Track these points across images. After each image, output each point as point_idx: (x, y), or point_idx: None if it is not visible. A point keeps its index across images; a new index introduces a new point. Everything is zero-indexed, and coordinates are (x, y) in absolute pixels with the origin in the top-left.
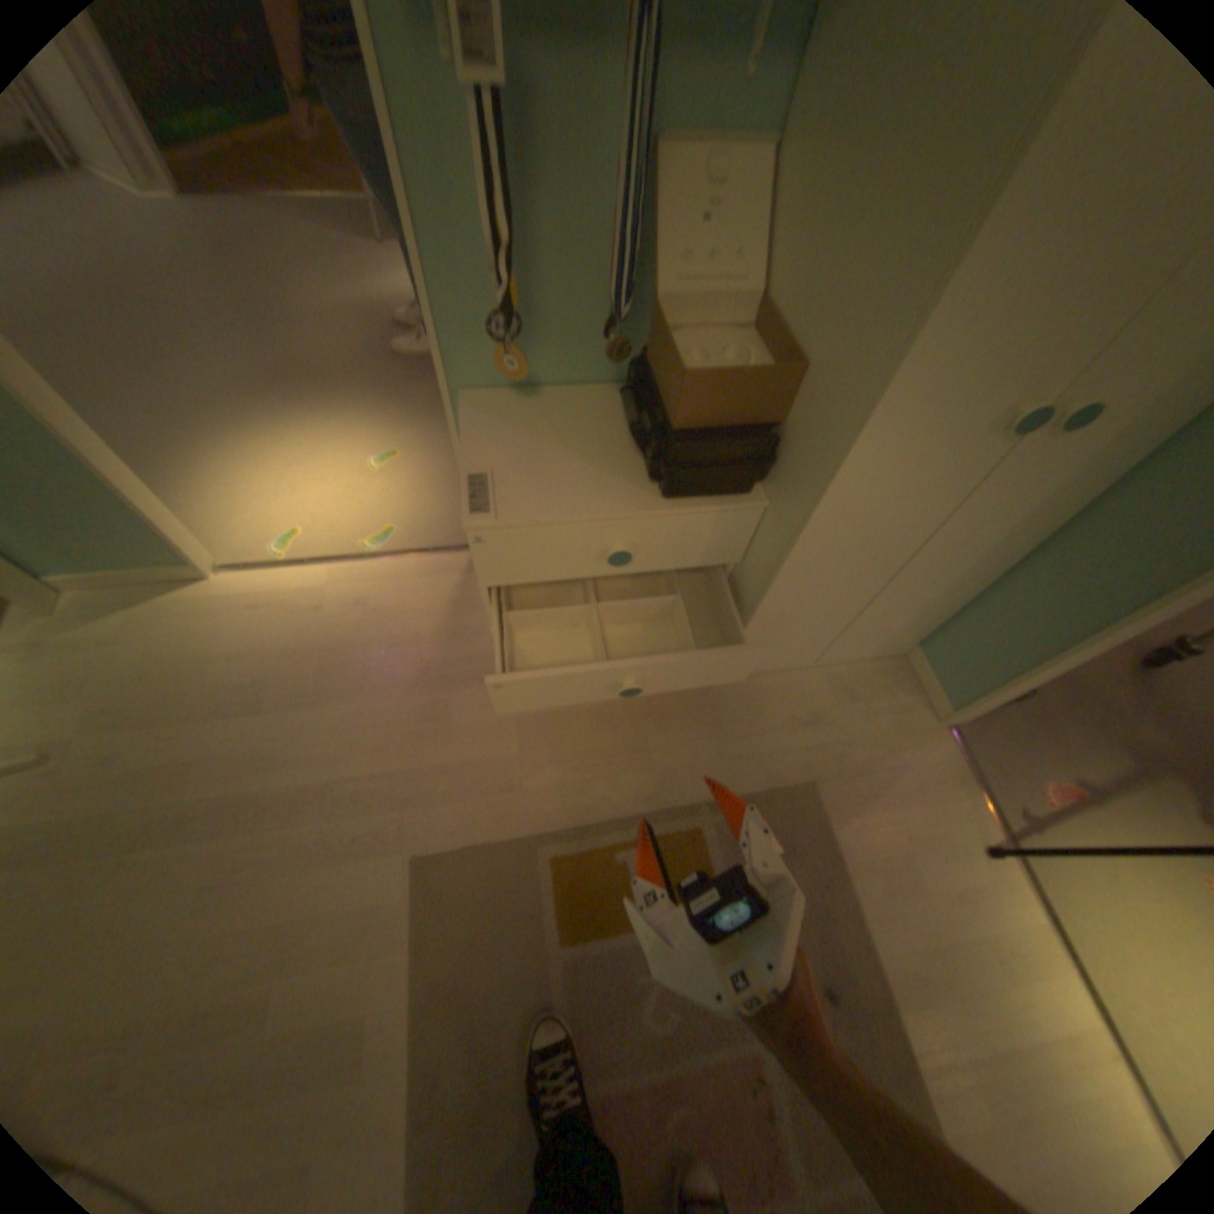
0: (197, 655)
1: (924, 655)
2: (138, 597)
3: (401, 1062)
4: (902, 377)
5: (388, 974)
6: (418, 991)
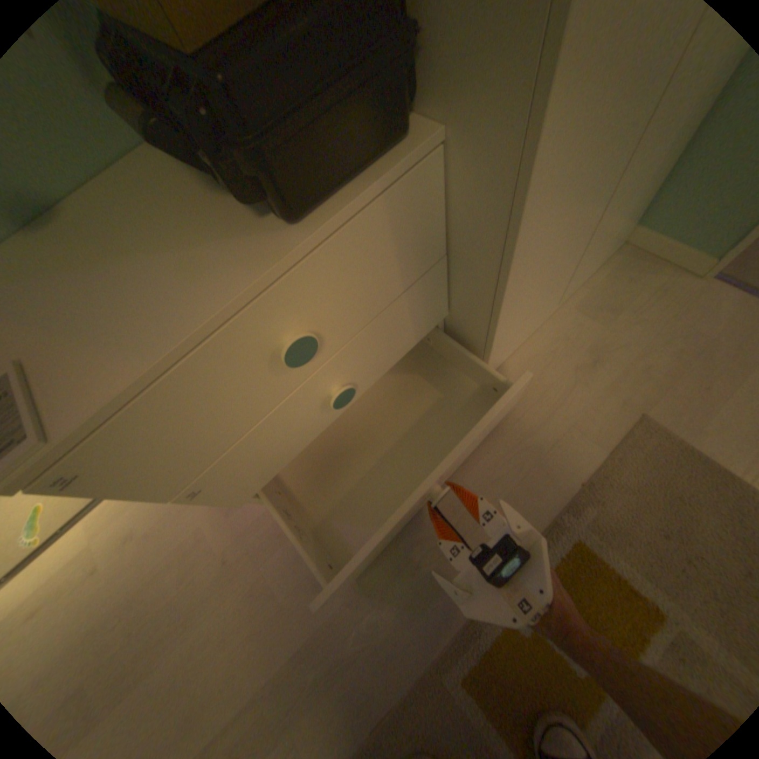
0: None
1: (649, 227)
2: None
3: None
4: None
5: None
6: None
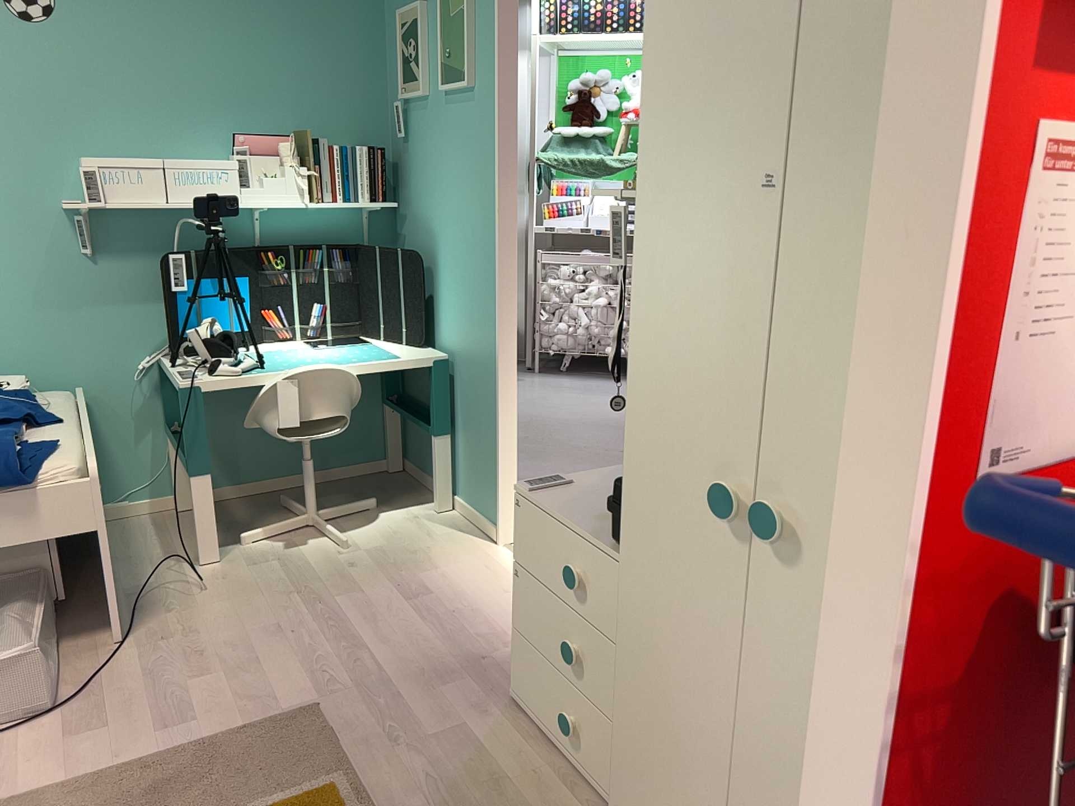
0: (438, 563)
1: None
2: (468, 530)
3: (164, 748)
4: (631, 407)
5: (227, 722)
6: (215, 739)
